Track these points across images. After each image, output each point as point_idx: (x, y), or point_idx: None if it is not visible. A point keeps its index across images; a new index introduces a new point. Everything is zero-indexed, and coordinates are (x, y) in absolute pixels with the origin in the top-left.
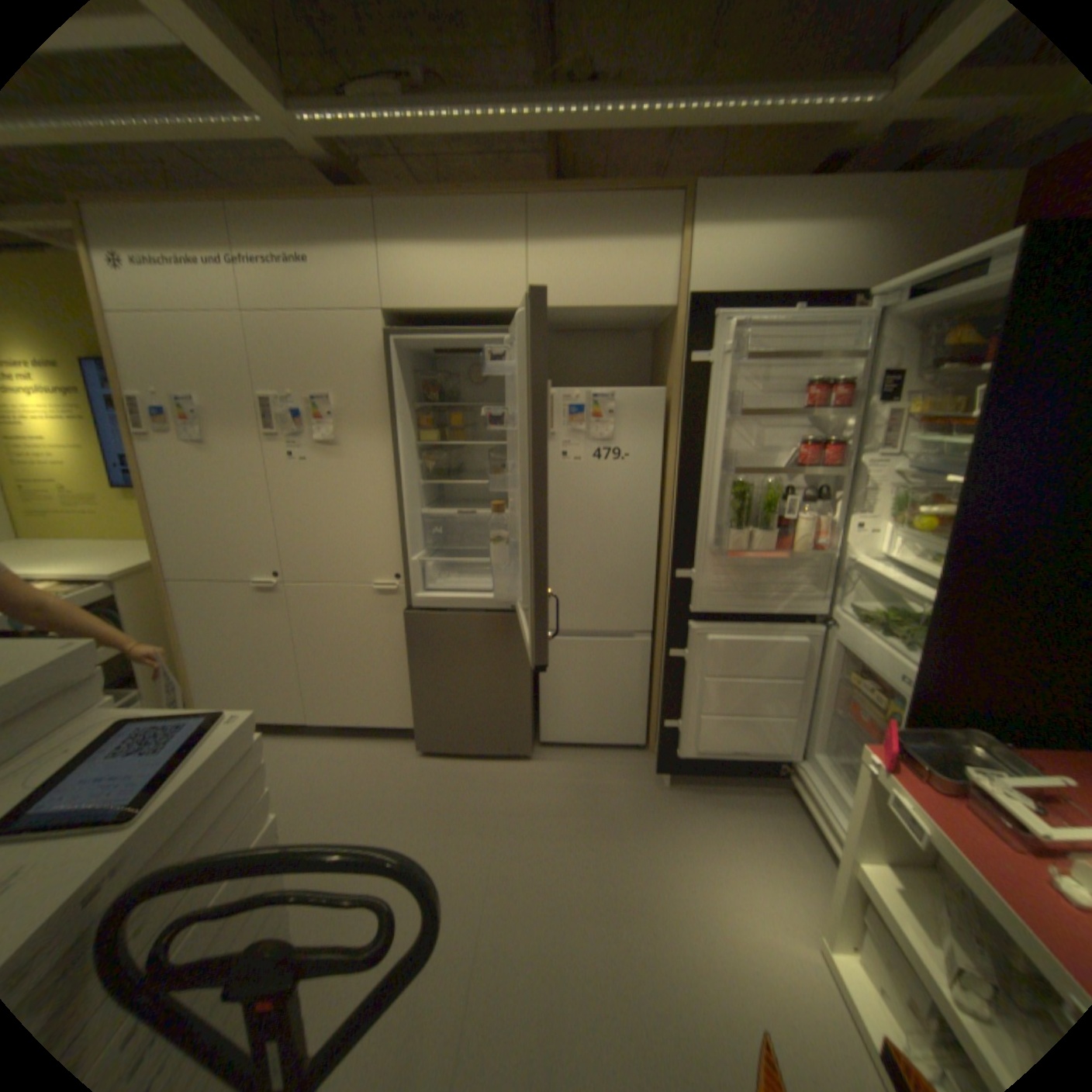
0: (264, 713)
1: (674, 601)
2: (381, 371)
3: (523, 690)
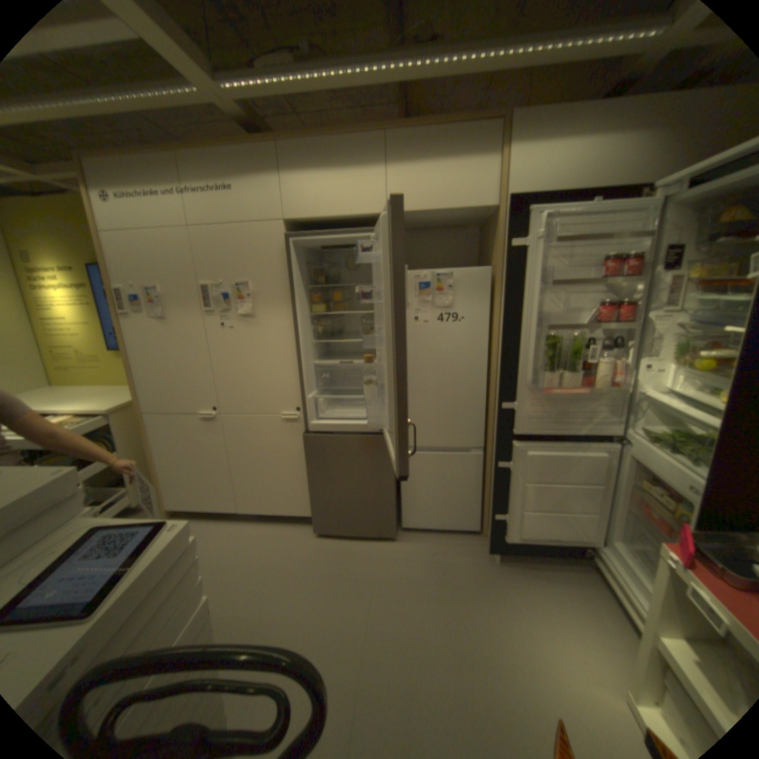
0: (209, 505)
1: (501, 425)
2: (284, 264)
3: (389, 491)
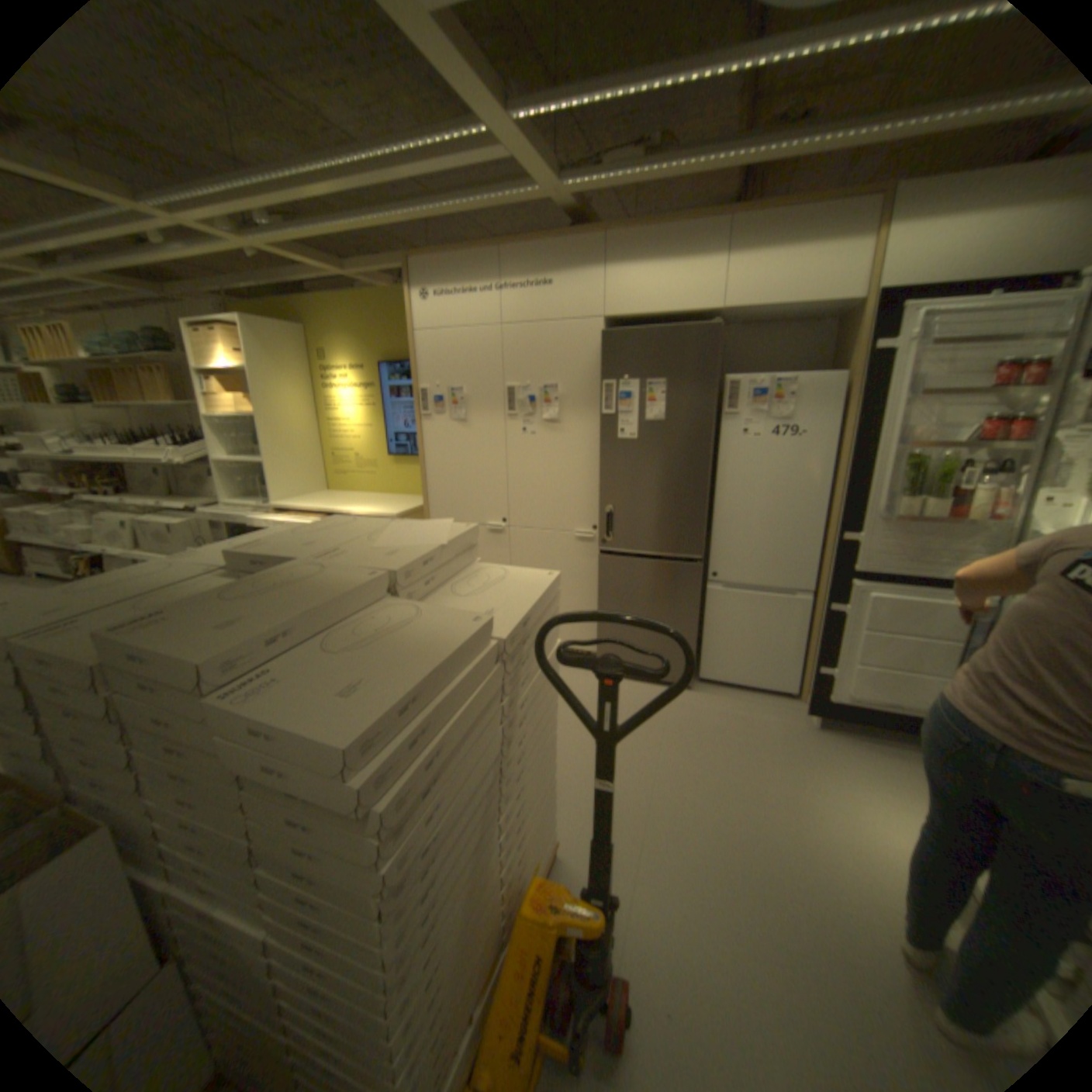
0: None
1: (840, 563)
2: (598, 366)
3: (690, 630)
